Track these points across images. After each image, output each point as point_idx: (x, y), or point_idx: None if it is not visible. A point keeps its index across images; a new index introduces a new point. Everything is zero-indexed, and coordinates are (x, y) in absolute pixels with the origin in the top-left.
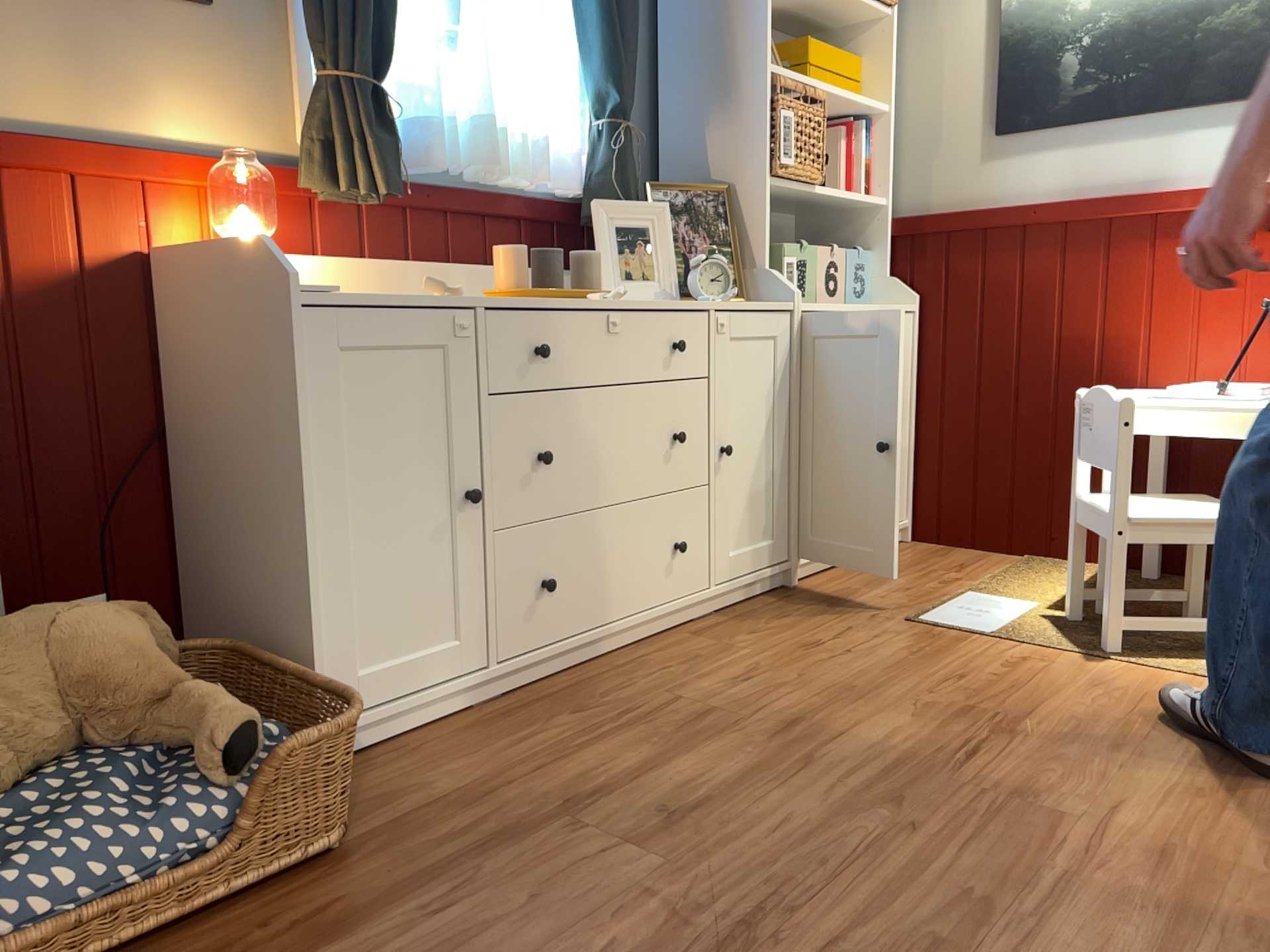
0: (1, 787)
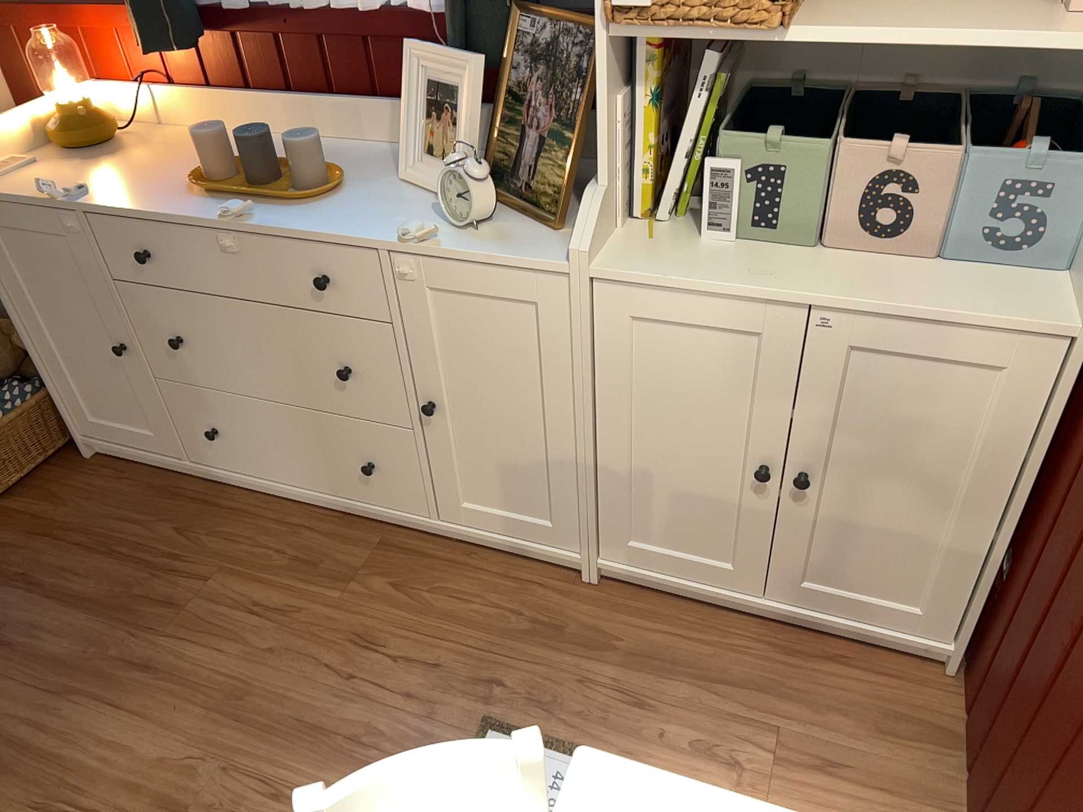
0: None
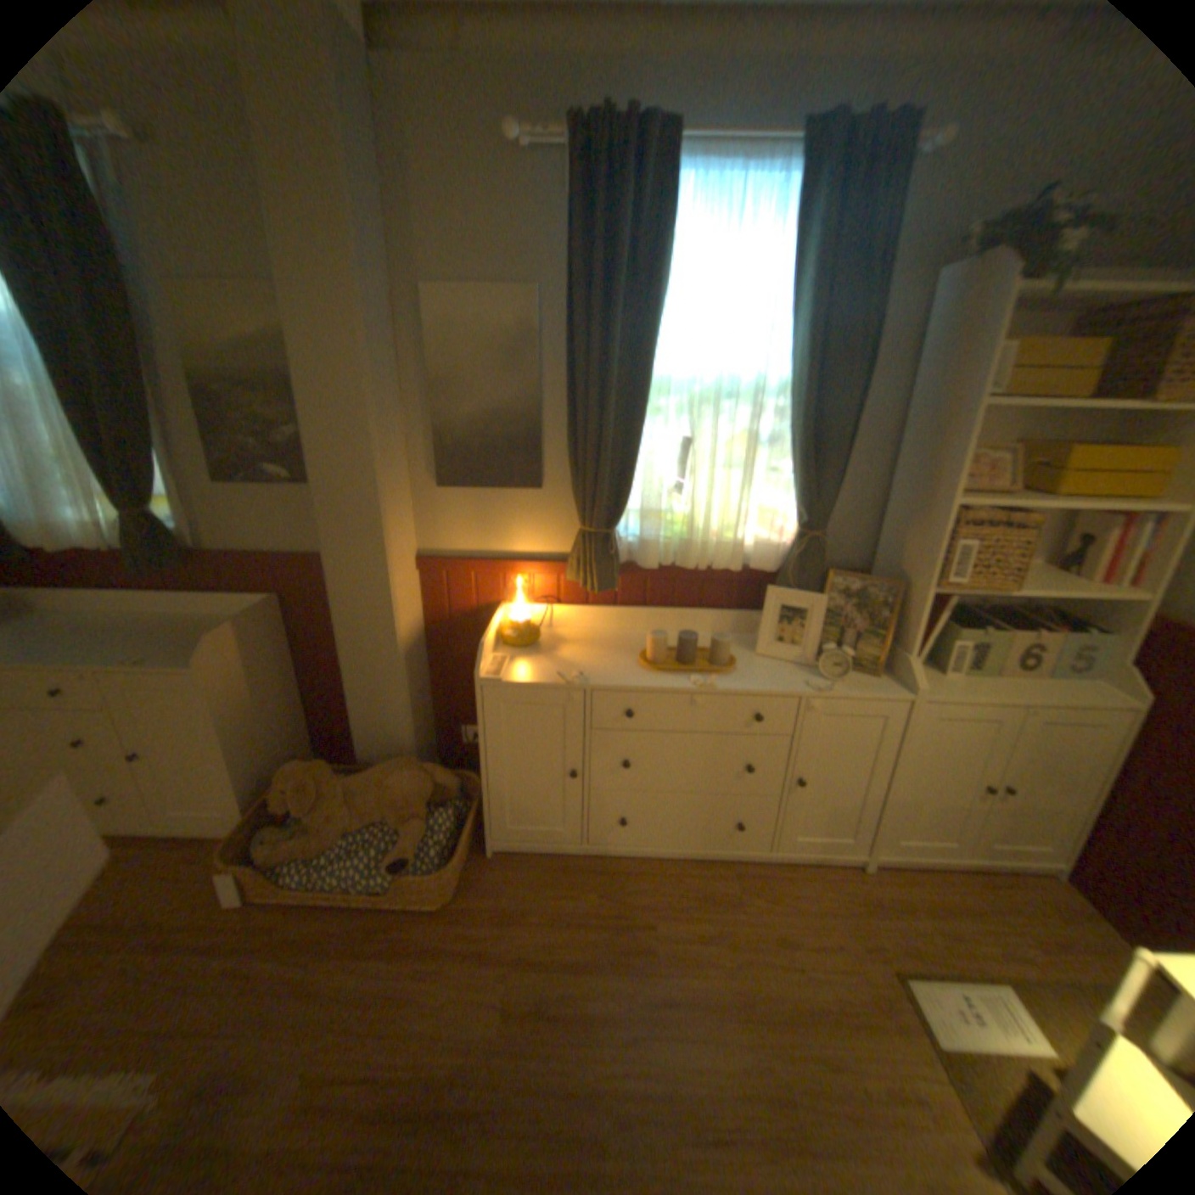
0: (354, 831)
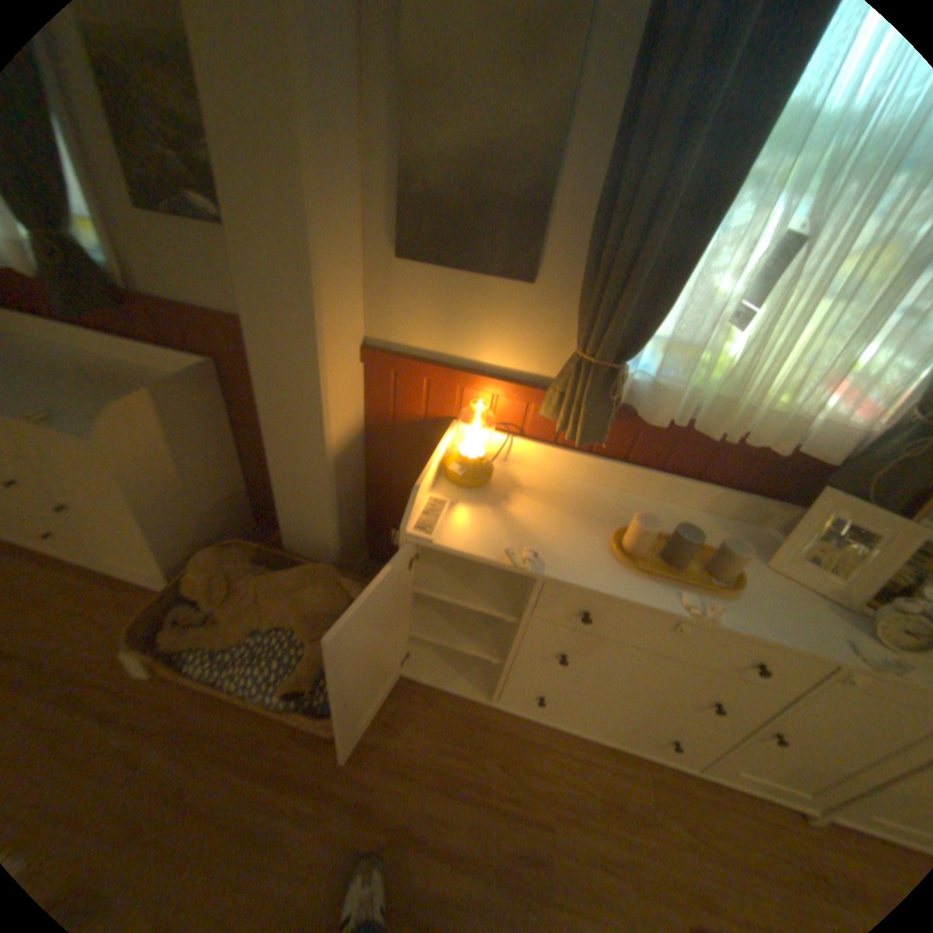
0: (262, 634)
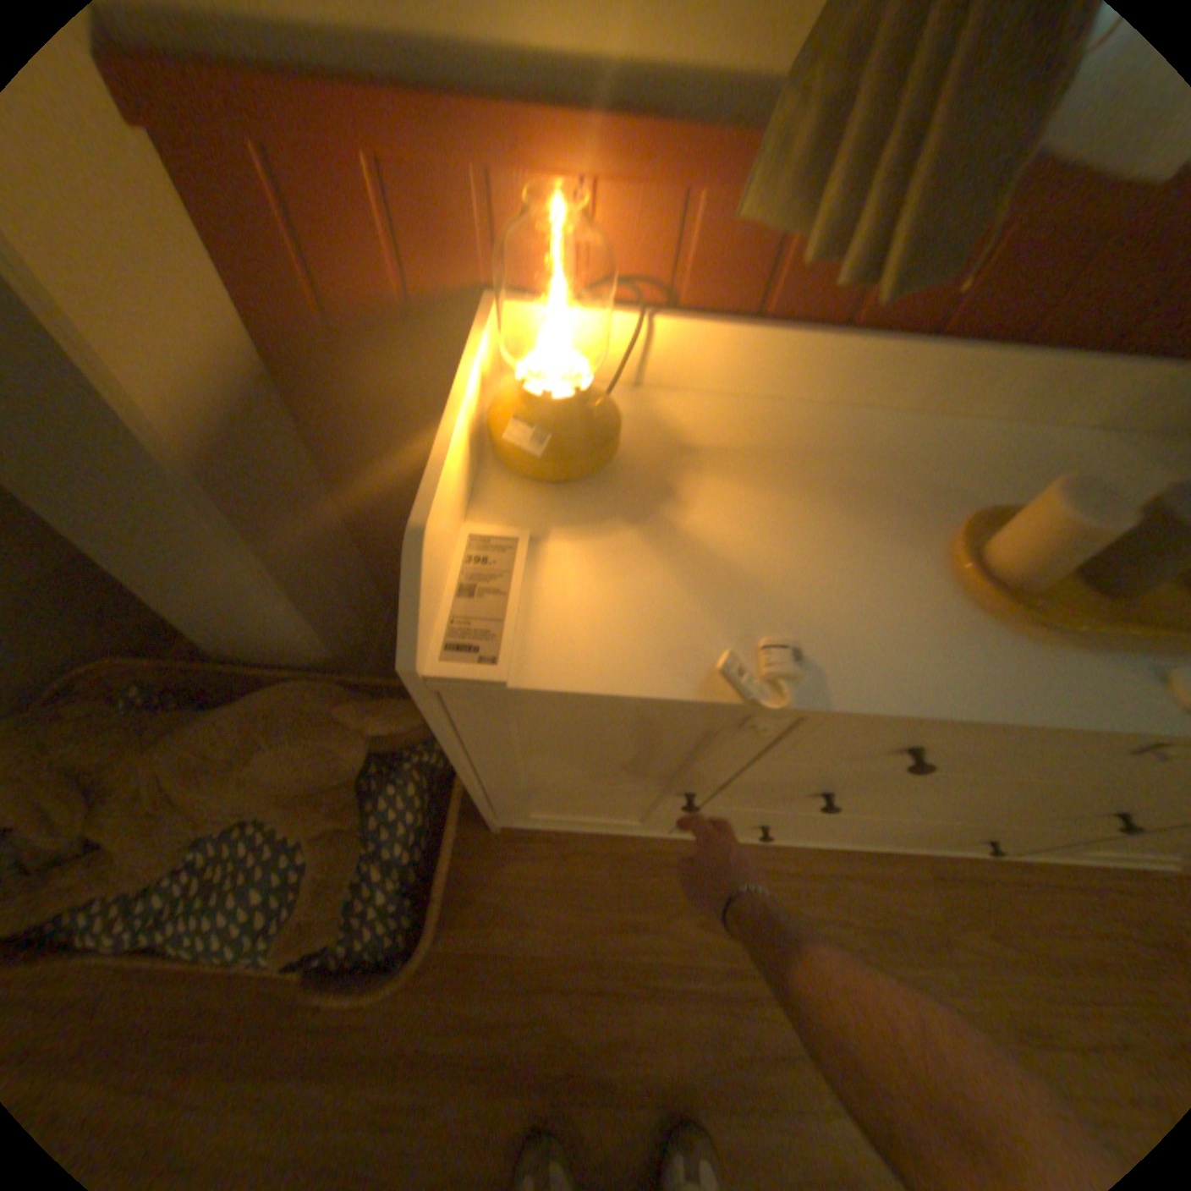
0: (212, 840)
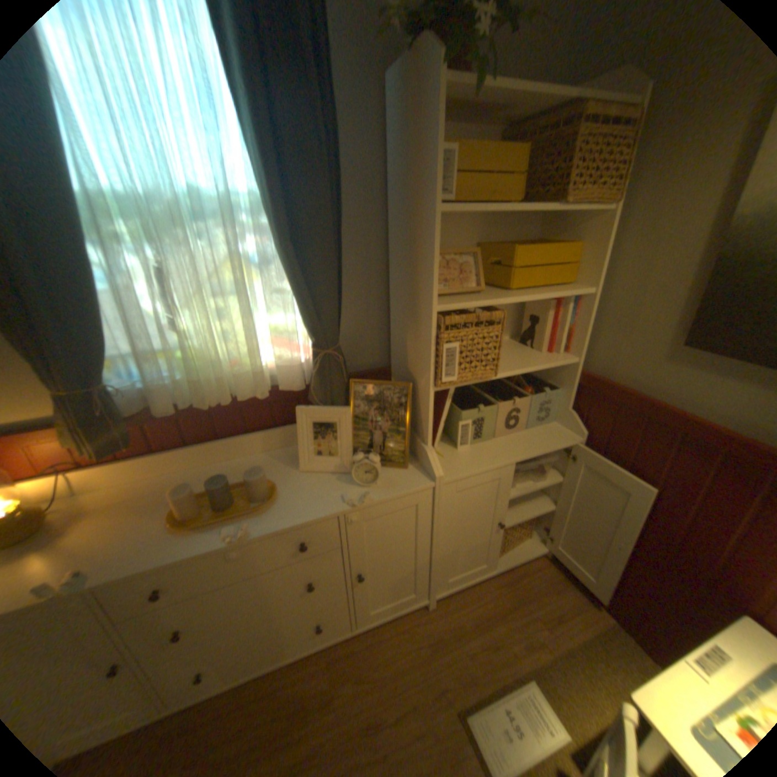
0: None
